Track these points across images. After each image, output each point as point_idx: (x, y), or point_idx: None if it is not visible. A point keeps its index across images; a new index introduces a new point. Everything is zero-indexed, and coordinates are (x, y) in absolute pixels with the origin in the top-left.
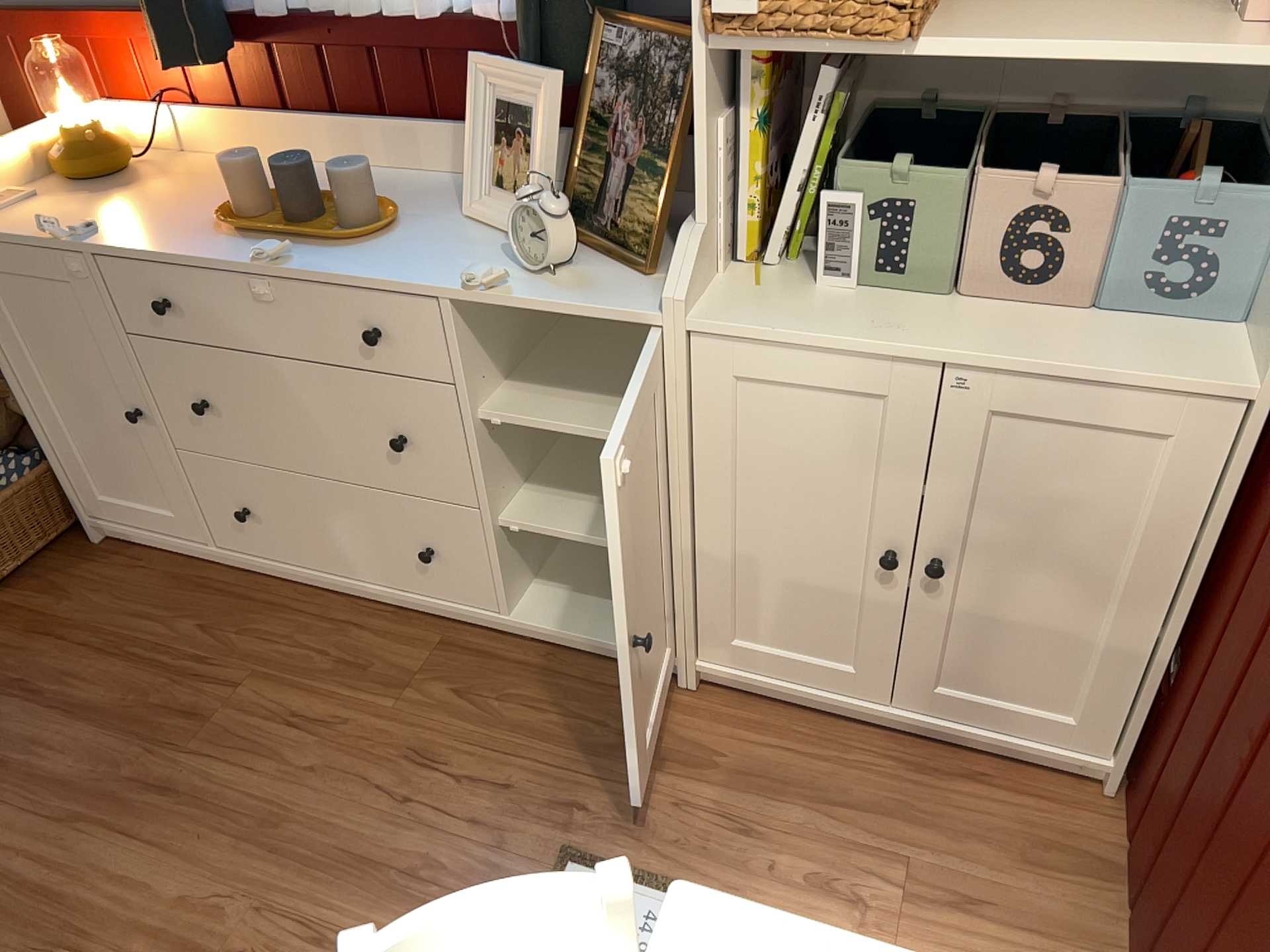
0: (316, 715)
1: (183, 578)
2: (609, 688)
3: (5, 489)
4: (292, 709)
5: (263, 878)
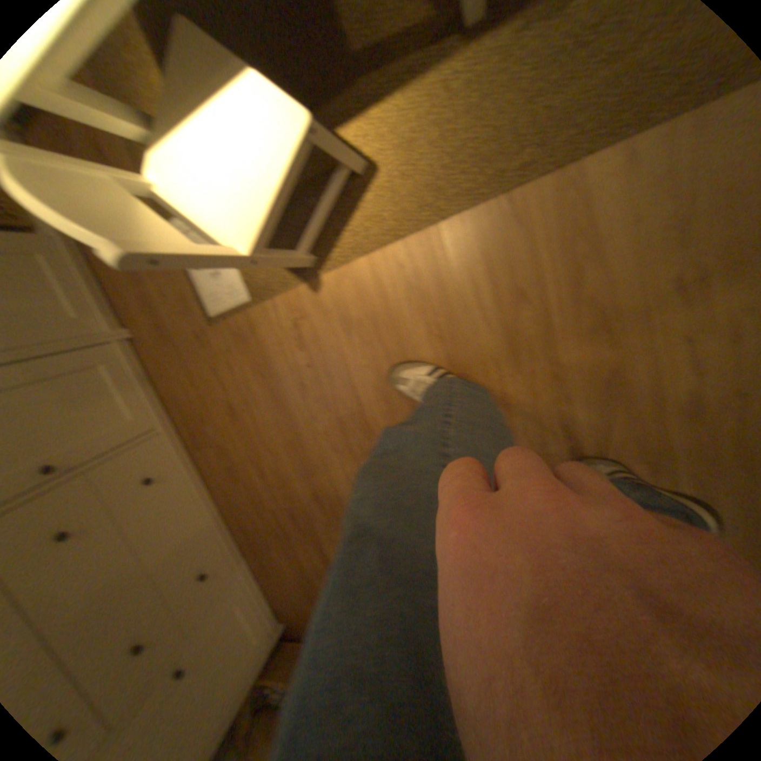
0: (249, 470)
1: (259, 579)
2: (146, 362)
3: (278, 693)
4: (255, 481)
5: (303, 428)
